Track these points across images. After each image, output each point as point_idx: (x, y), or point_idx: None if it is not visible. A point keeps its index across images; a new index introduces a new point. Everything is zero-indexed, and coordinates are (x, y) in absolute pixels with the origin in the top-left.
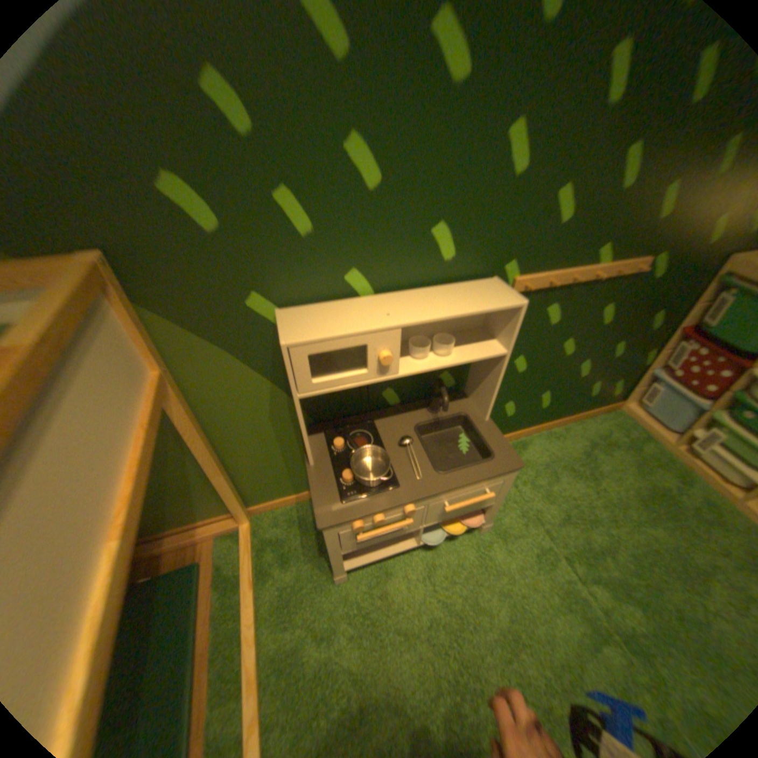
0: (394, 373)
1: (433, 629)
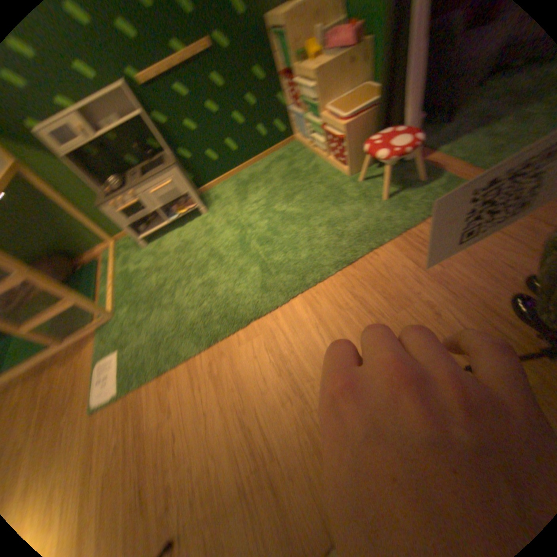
0: (88, 136)
1: (174, 250)
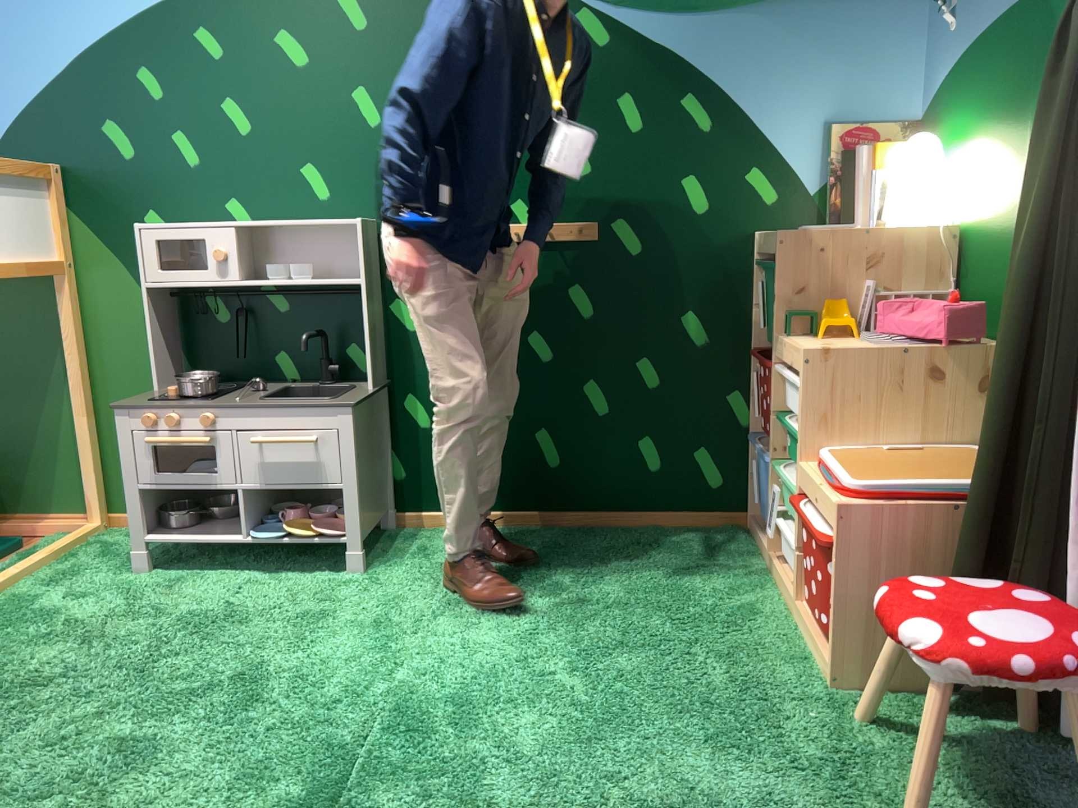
0: (233, 278)
1: (193, 615)
